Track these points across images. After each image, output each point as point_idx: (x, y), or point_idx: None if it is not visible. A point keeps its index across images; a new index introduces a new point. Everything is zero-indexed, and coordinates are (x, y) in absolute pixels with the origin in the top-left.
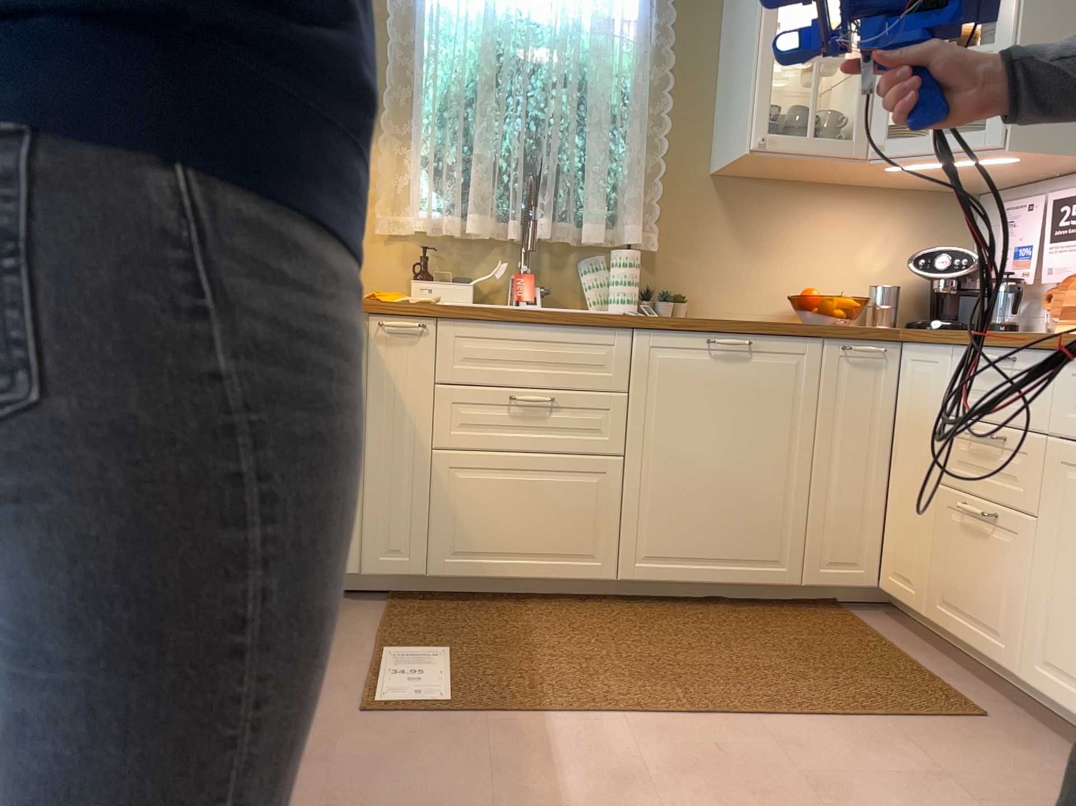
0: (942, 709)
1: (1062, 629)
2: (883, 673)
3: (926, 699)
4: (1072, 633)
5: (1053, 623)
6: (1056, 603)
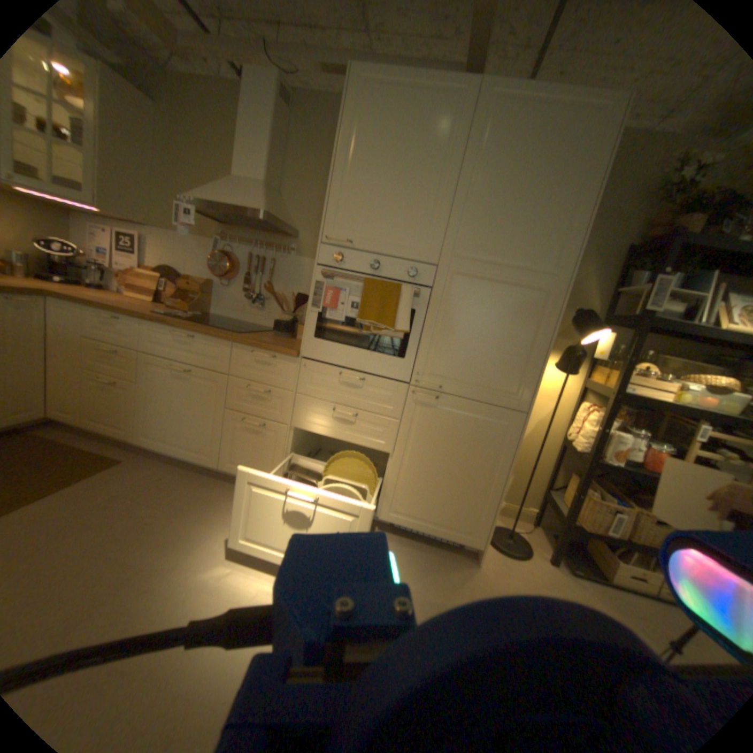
0: (99, 468)
1: (148, 423)
2: (62, 462)
3: (90, 467)
4: (151, 424)
5: (143, 422)
6: (144, 414)
